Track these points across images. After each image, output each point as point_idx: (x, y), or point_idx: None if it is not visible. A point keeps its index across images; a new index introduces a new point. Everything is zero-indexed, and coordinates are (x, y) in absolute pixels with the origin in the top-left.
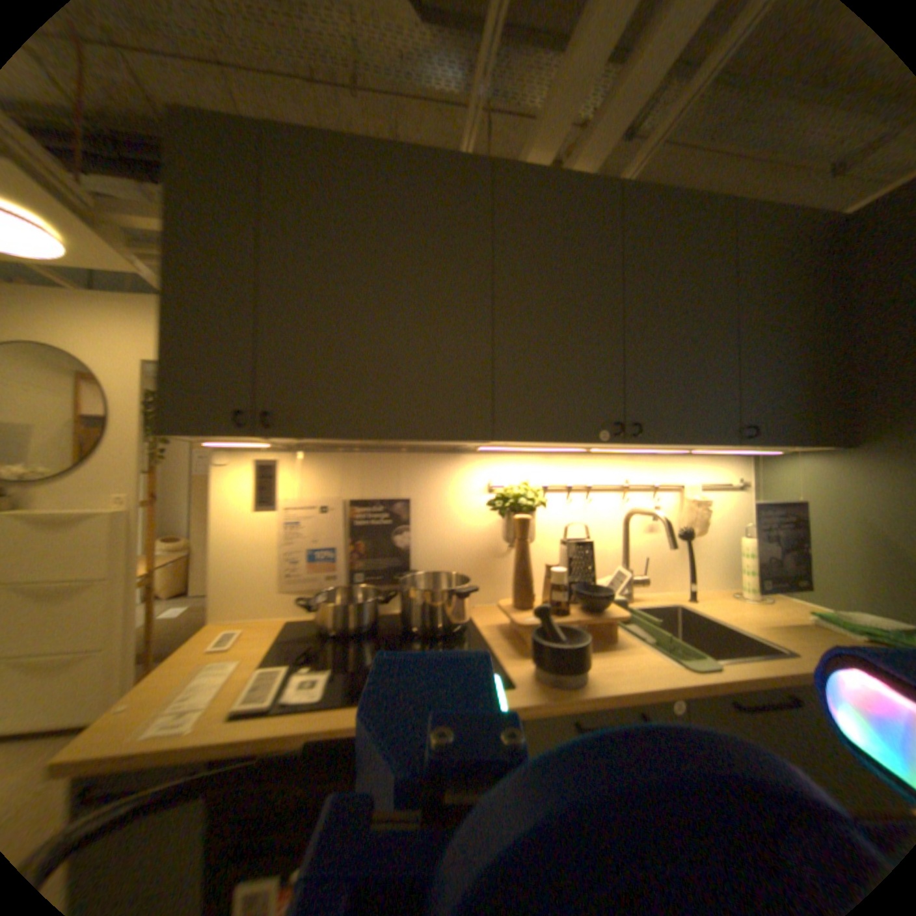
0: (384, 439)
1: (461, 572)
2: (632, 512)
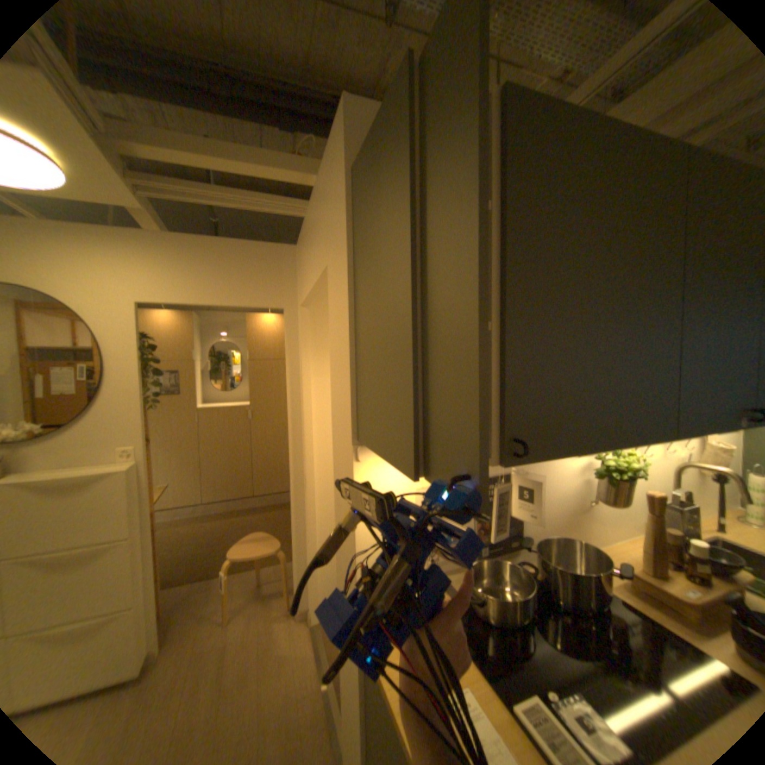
0: (597, 449)
1: (571, 537)
2: (687, 465)
